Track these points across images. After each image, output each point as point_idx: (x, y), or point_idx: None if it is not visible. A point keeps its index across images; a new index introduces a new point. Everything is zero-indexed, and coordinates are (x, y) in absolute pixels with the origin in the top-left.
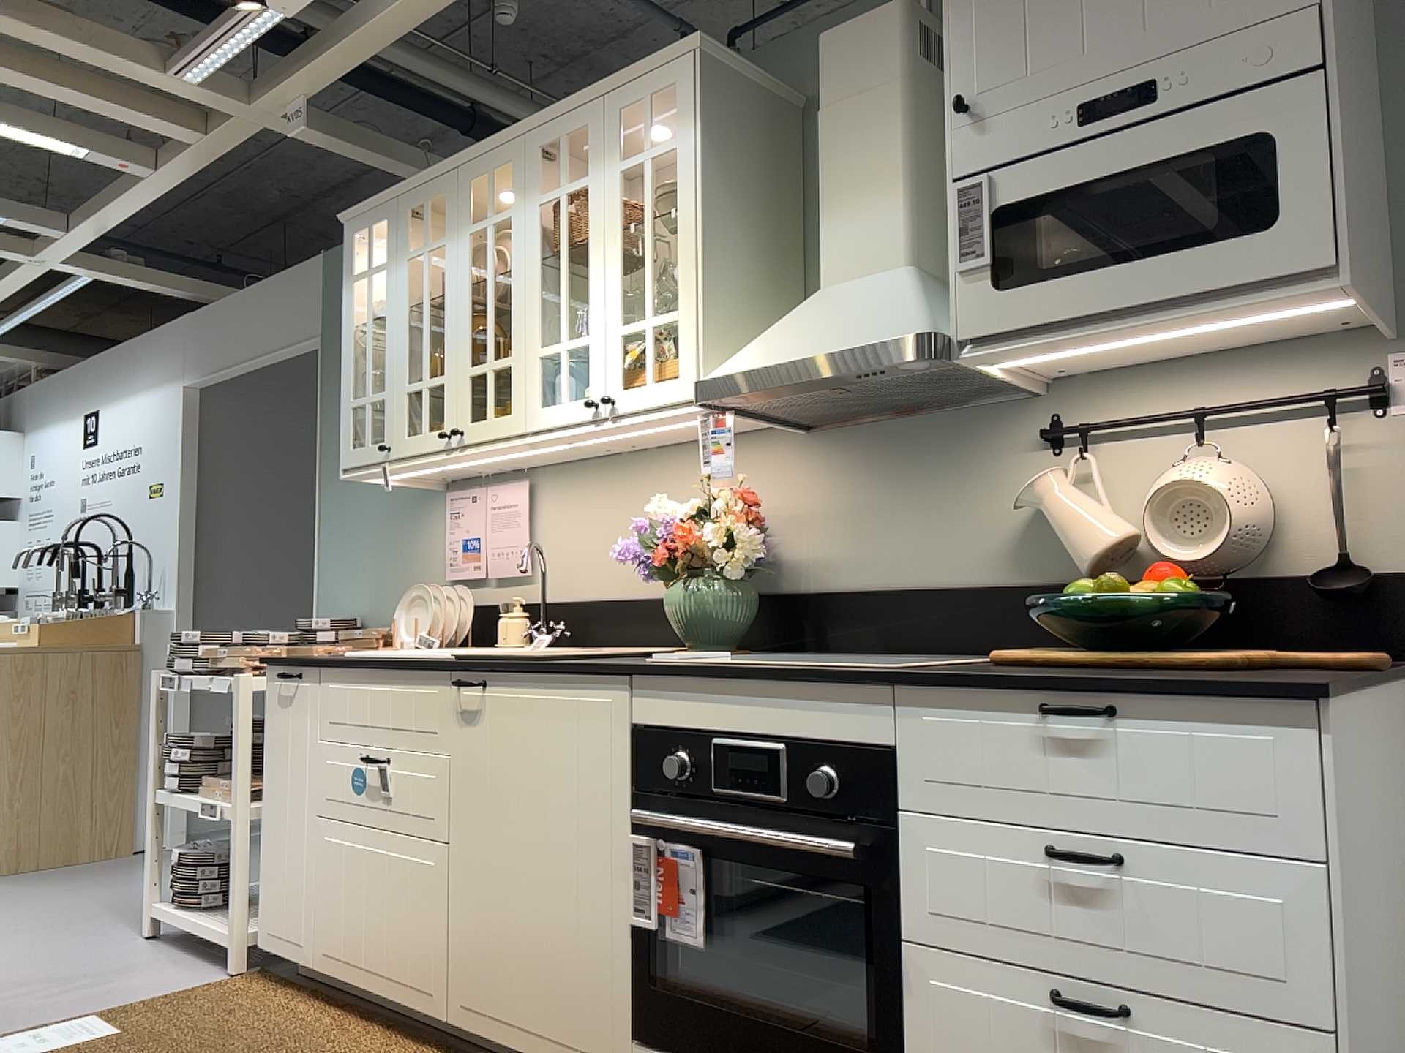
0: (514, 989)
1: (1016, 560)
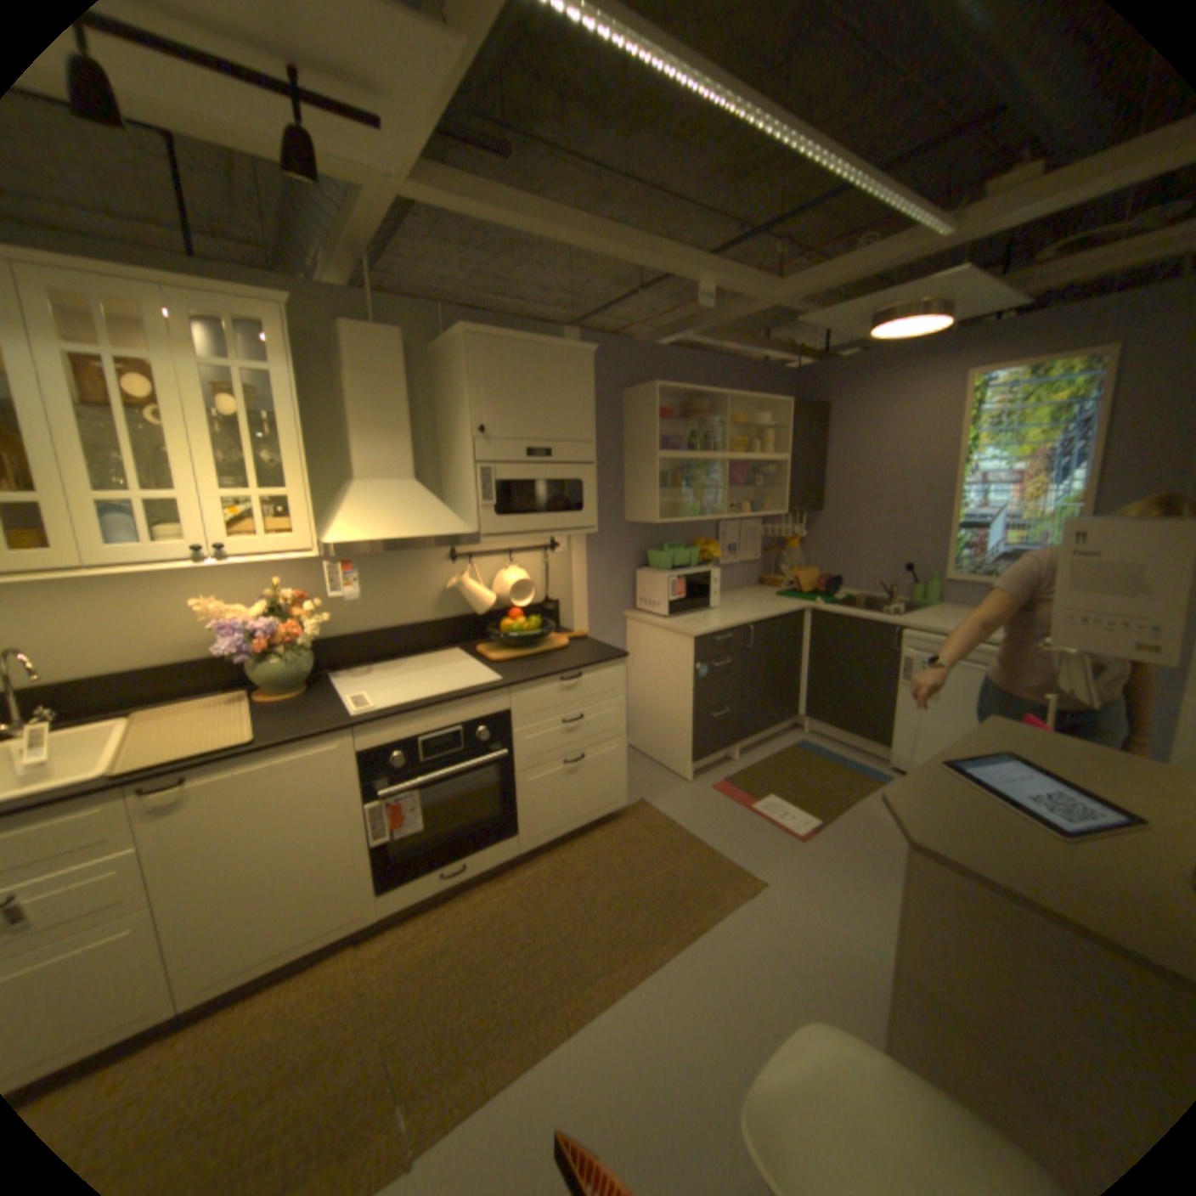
0: (263, 941)
1: (439, 609)
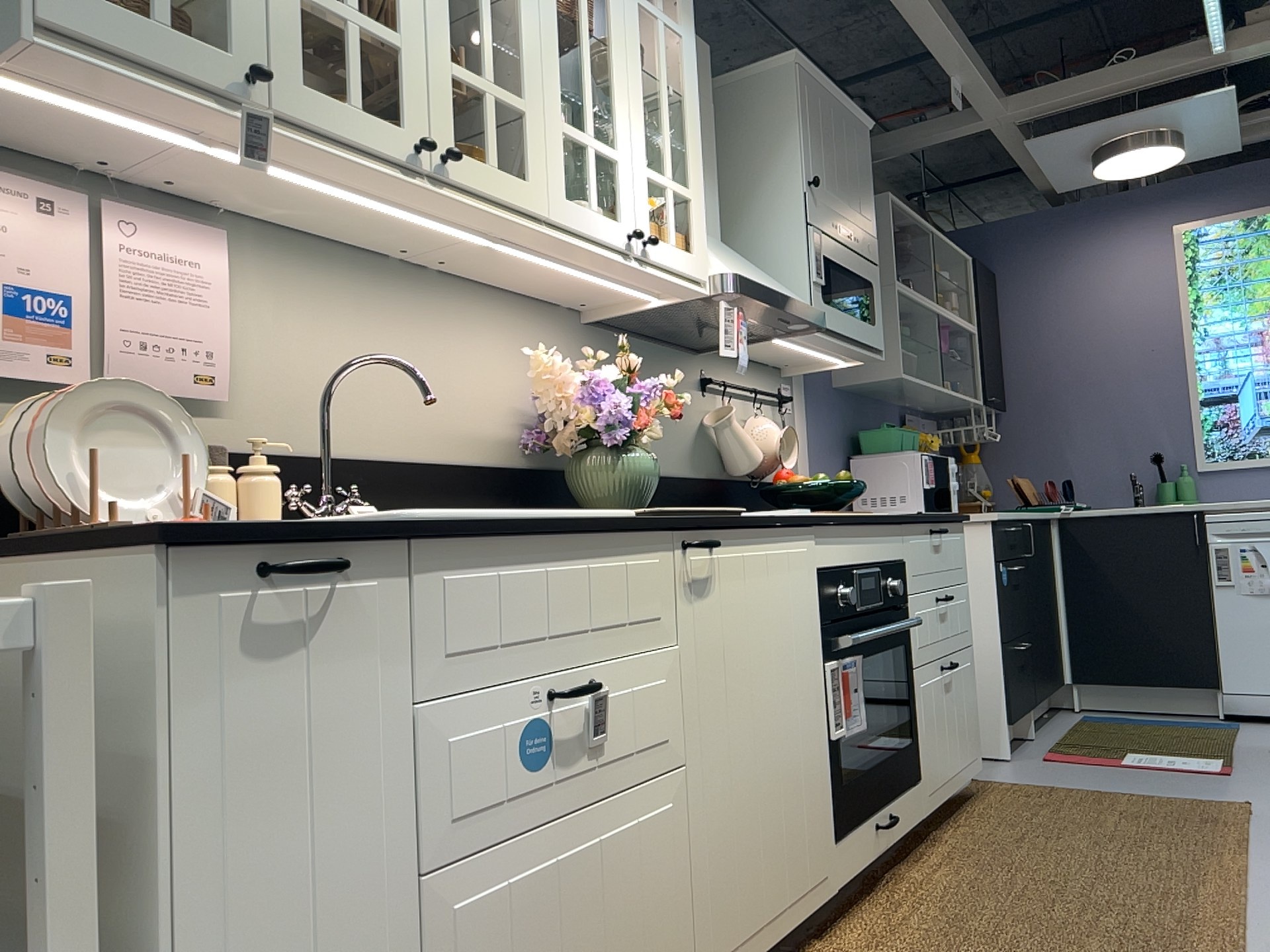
0: (762, 883)
1: (695, 461)
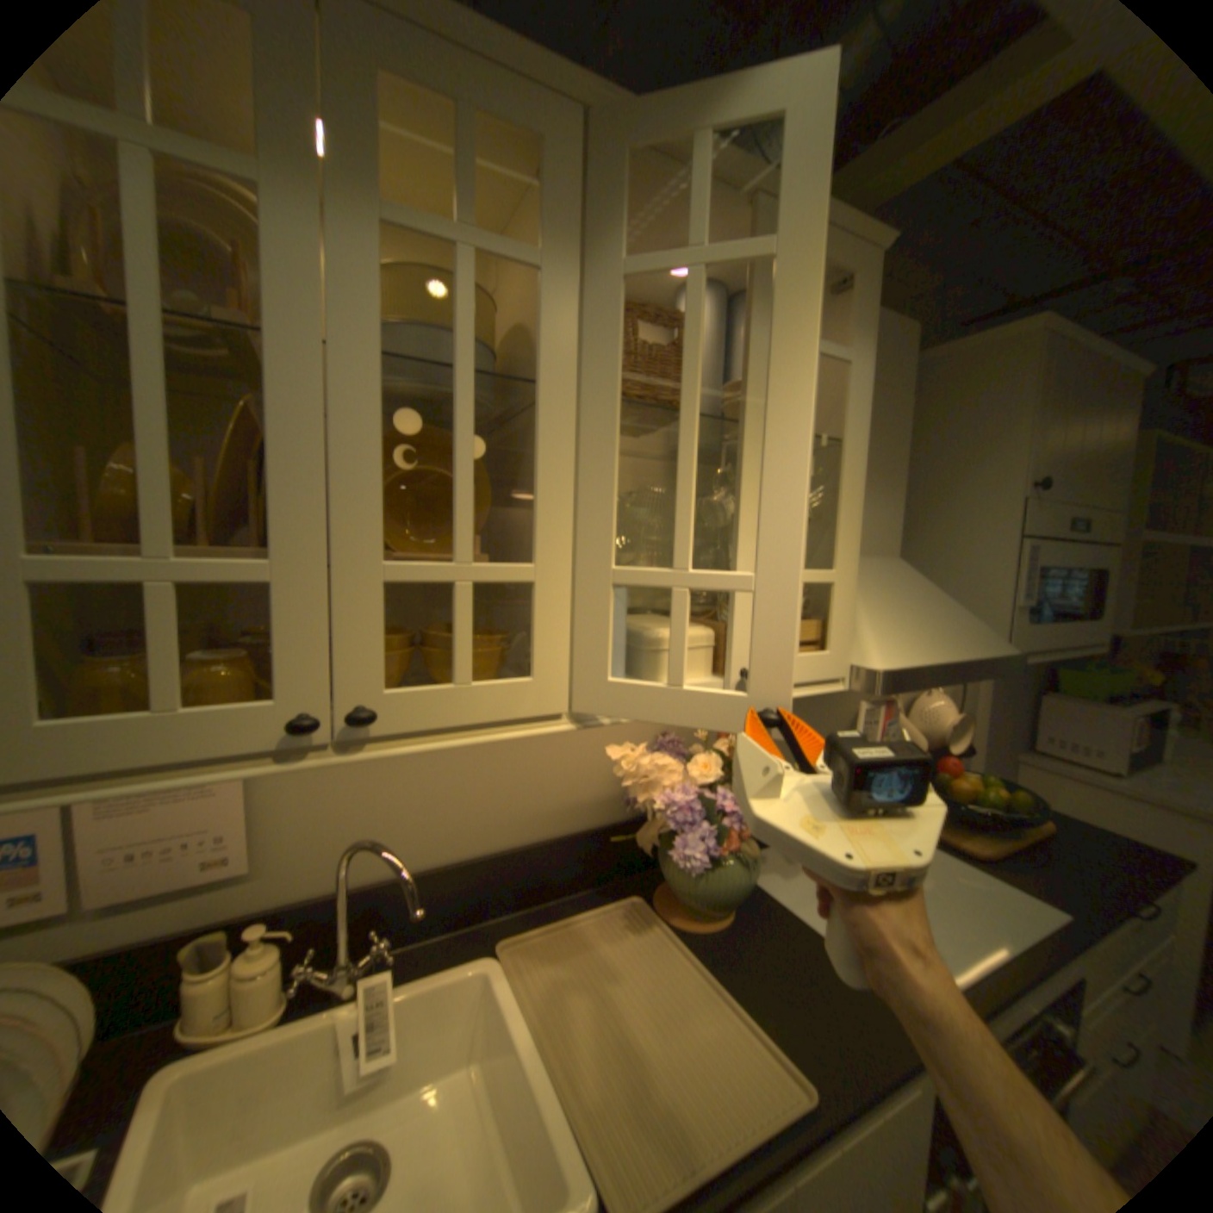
0: None
1: None
